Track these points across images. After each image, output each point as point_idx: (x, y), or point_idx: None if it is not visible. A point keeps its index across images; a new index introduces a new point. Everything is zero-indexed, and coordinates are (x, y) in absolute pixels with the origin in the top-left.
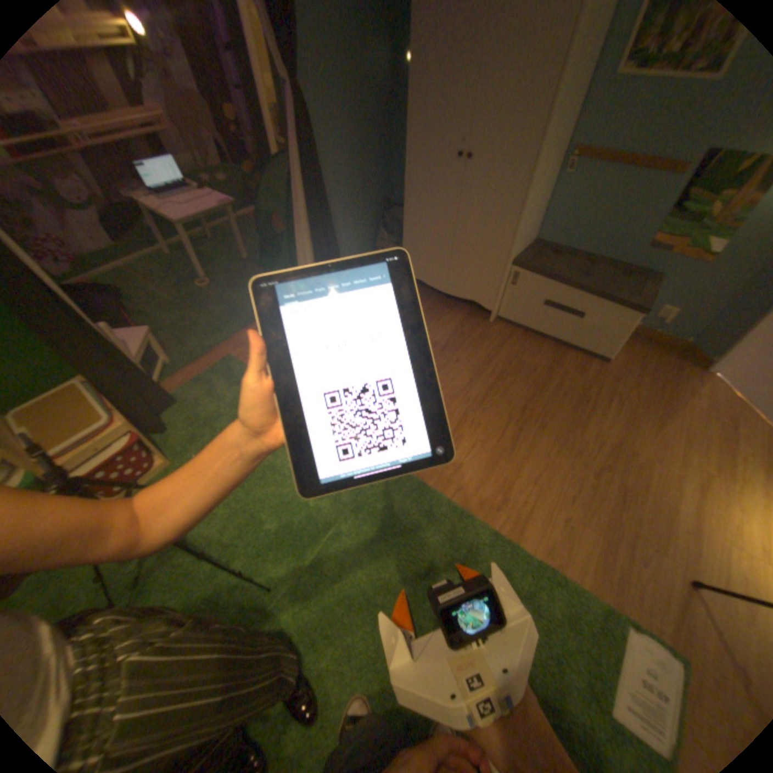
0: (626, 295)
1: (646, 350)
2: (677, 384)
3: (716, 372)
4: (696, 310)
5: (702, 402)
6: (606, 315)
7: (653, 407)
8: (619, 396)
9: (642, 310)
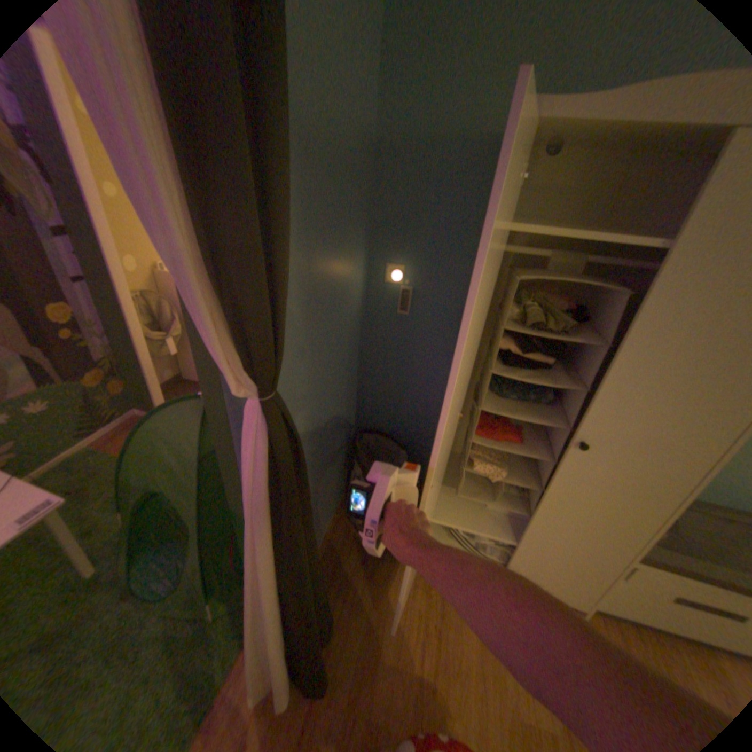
0: None
1: None
2: None
3: None
4: None
5: None
6: None
7: None
8: None
9: None
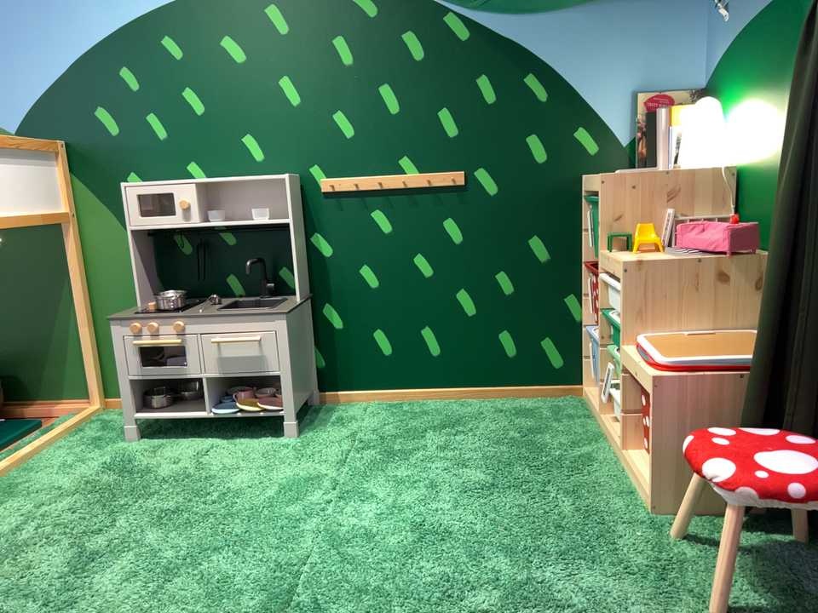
0: None
1: None
2: None
3: None
4: None
5: None
6: None
7: None
8: None
9: None
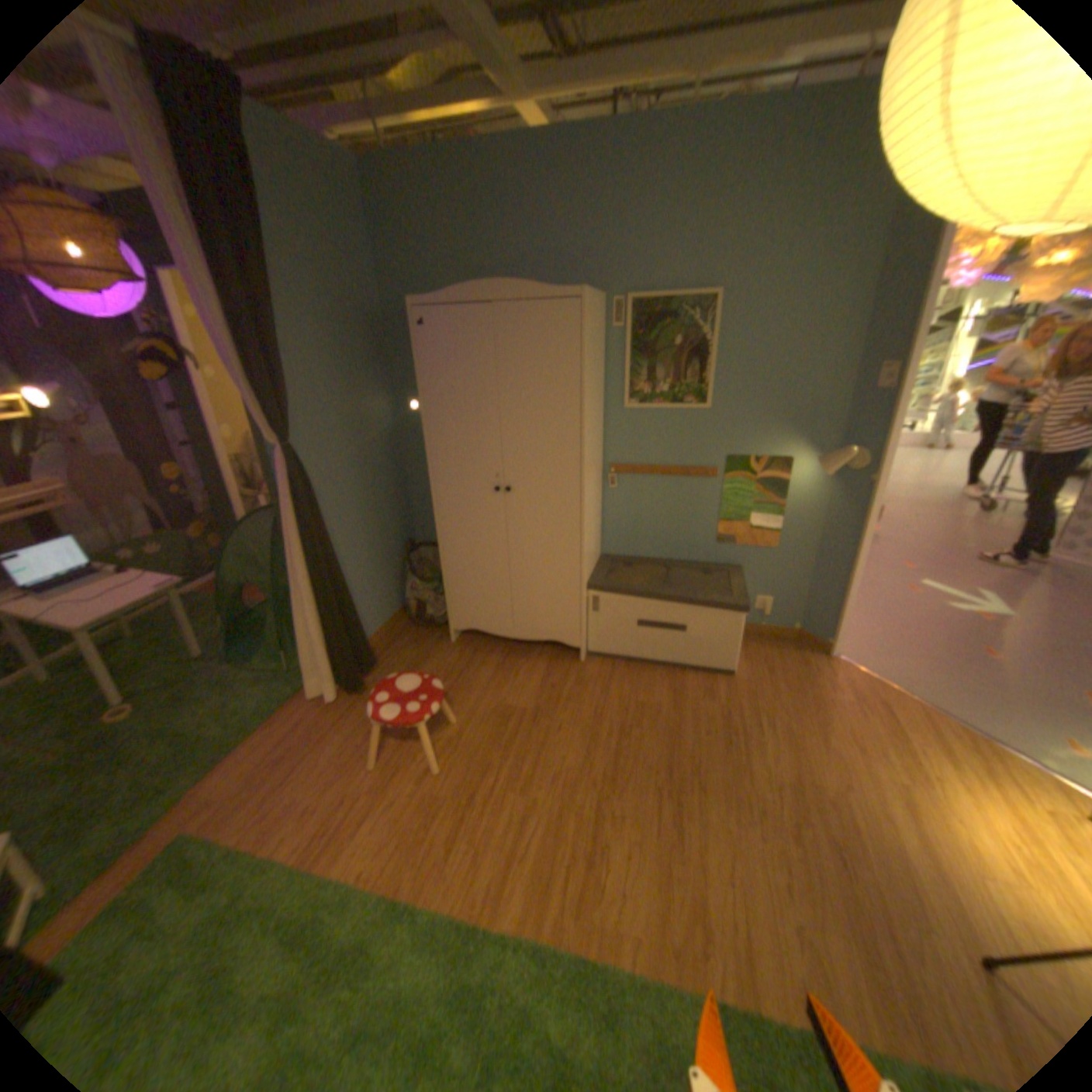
0: (719, 597)
1: (763, 649)
2: (812, 681)
3: (839, 656)
4: (788, 596)
5: (847, 696)
6: (709, 623)
7: (806, 718)
8: (765, 716)
9: (742, 610)
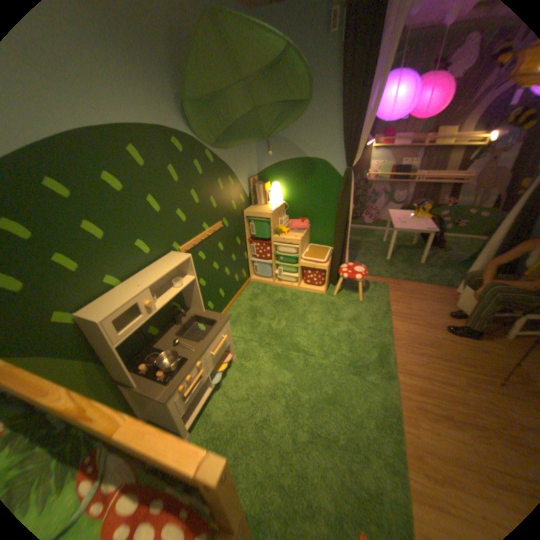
0: None
1: None
2: None
3: None
4: None
5: None
6: None
7: None
8: None
9: None
